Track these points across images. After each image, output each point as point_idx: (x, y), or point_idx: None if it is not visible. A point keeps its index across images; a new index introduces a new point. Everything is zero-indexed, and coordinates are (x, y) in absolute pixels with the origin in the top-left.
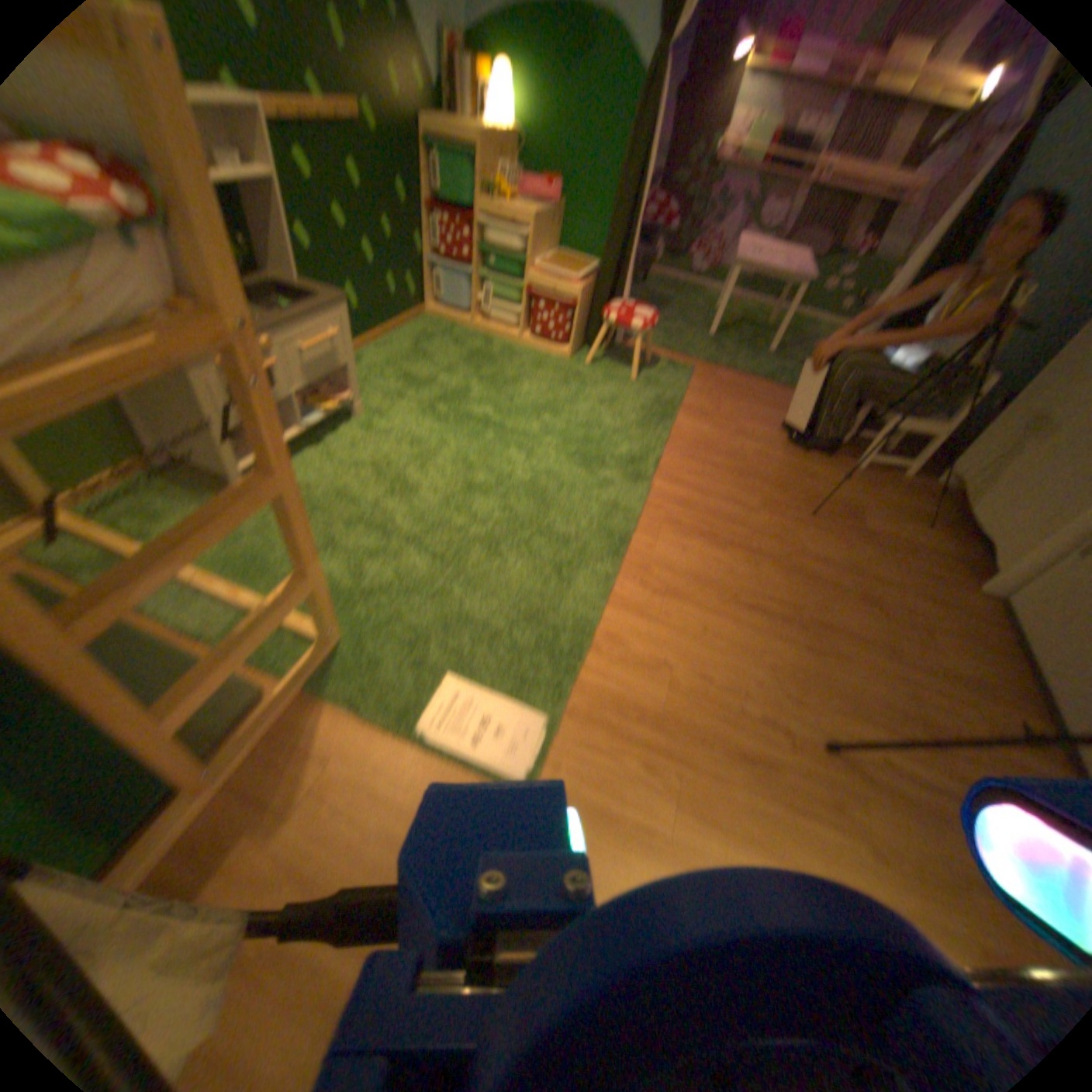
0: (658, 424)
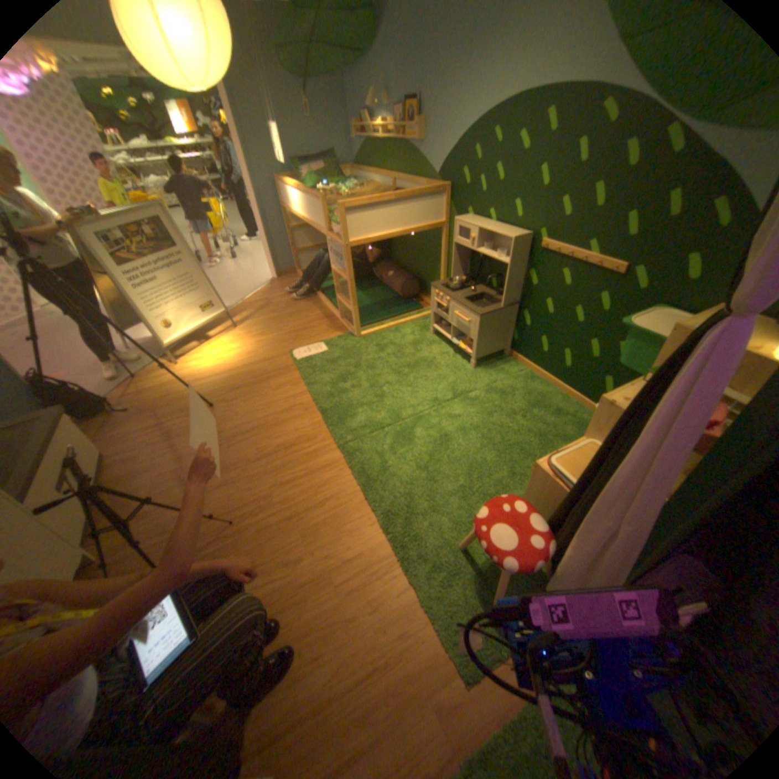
0: (377, 508)
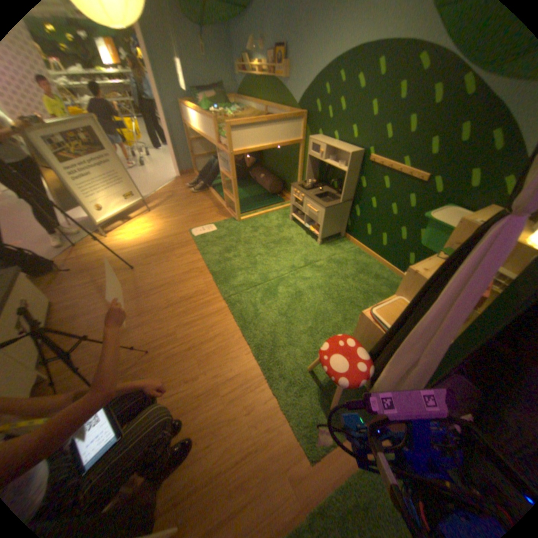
0: (251, 342)
